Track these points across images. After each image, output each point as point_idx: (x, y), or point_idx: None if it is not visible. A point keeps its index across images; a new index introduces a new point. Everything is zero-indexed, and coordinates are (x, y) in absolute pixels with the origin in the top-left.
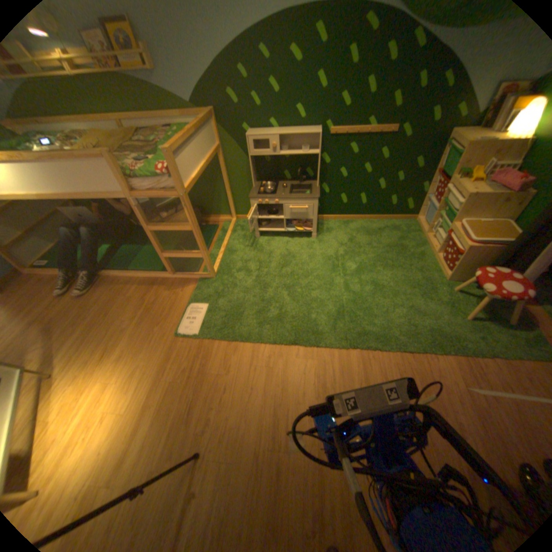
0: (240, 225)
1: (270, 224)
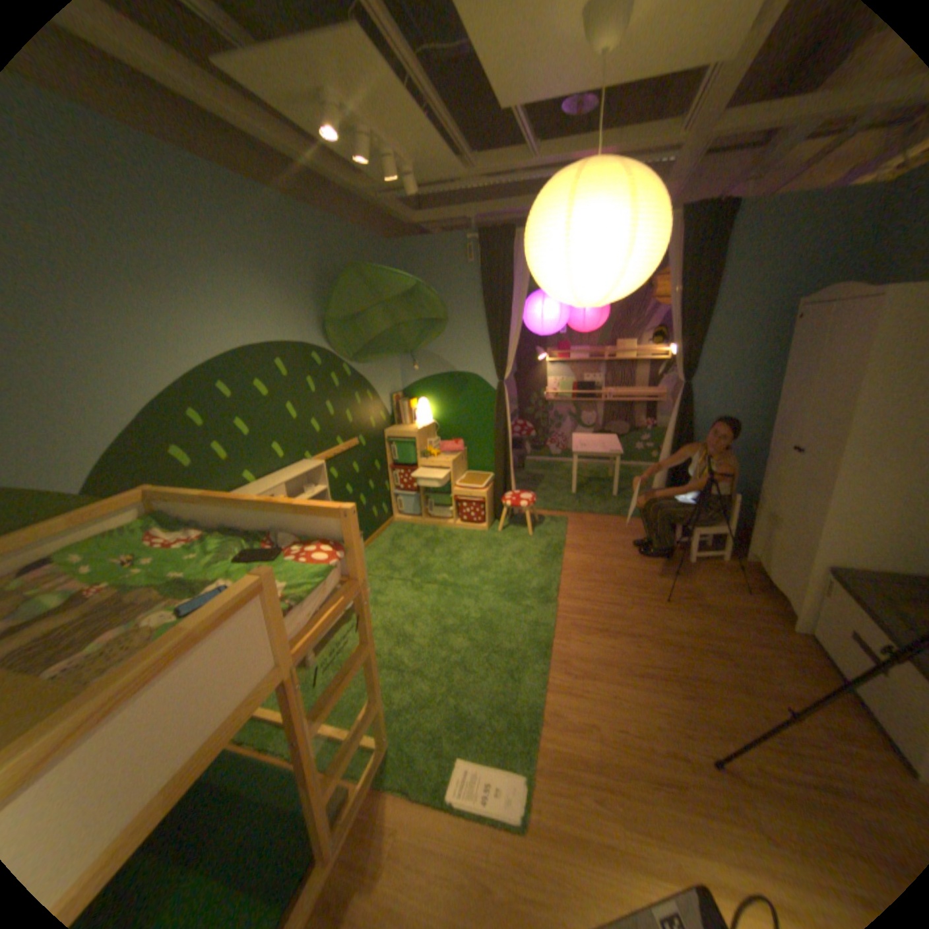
0: None
1: None
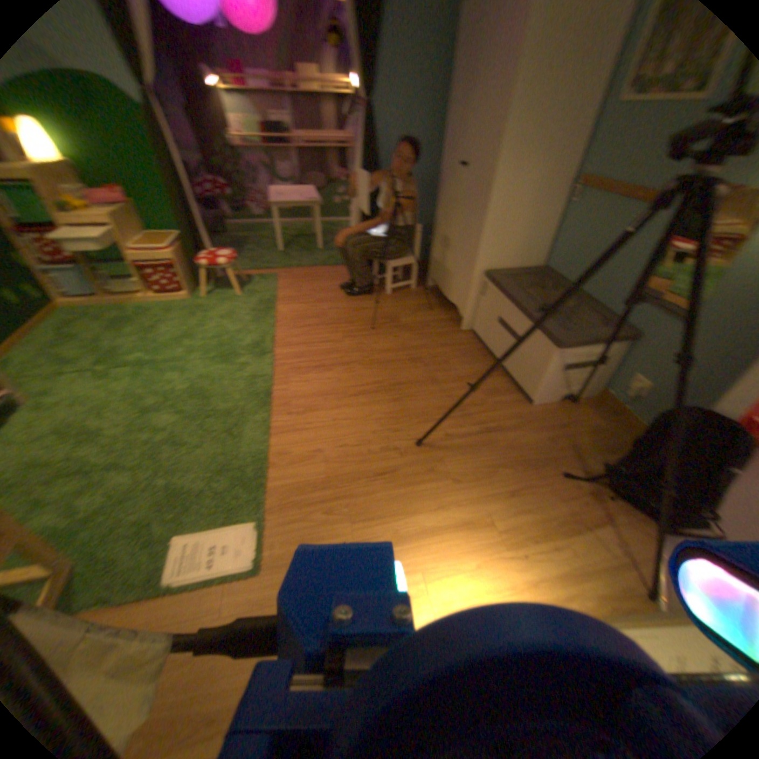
0: None
1: None
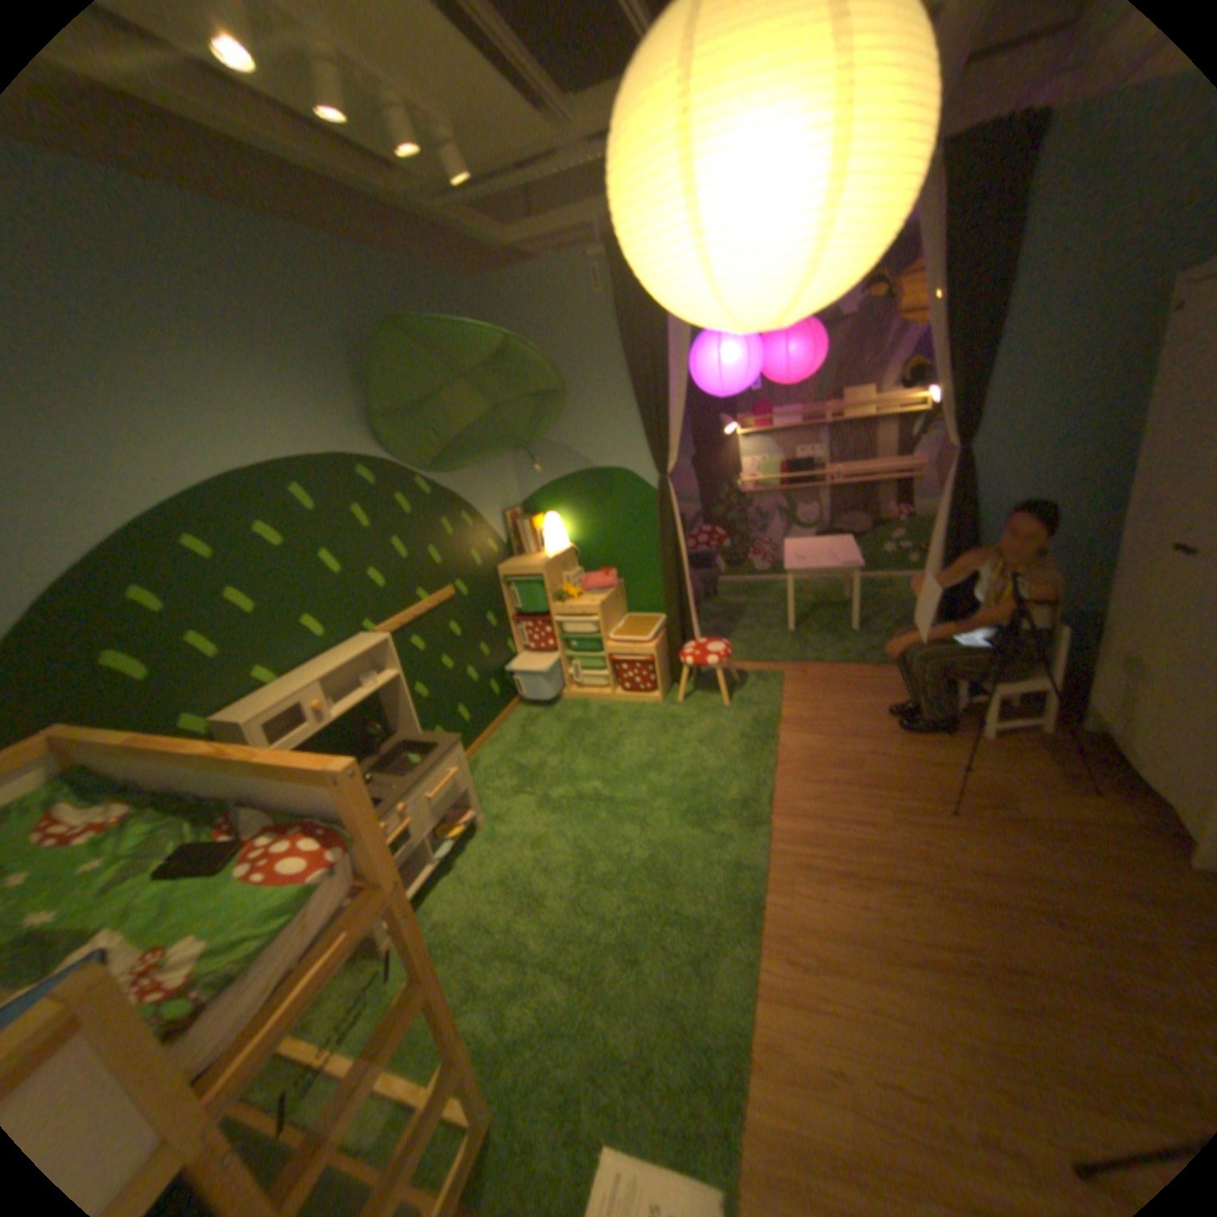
0: None
1: None
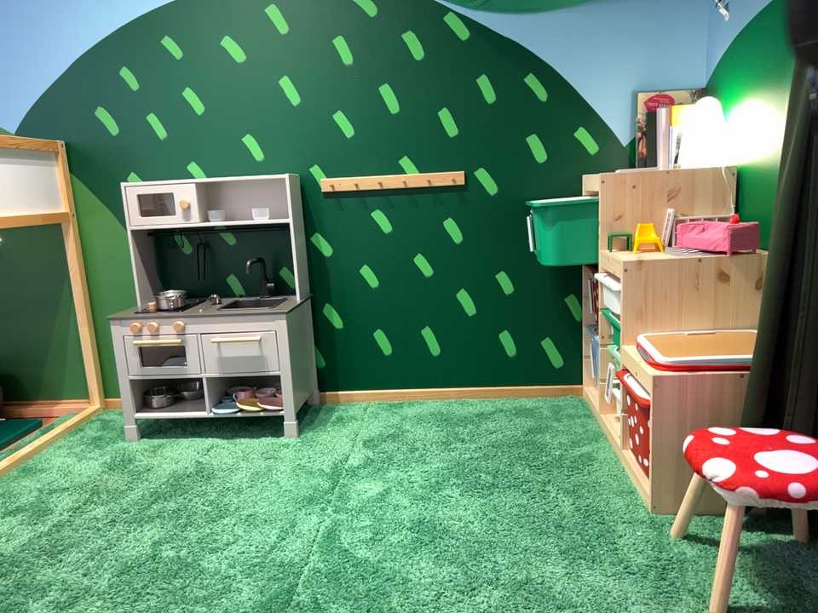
0: (106, 419)
1: (179, 405)
